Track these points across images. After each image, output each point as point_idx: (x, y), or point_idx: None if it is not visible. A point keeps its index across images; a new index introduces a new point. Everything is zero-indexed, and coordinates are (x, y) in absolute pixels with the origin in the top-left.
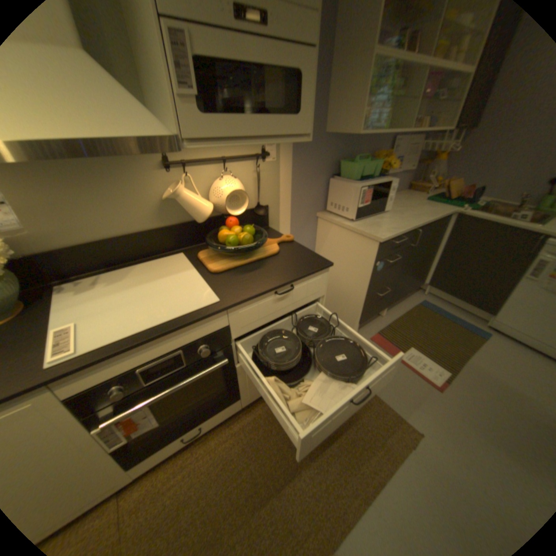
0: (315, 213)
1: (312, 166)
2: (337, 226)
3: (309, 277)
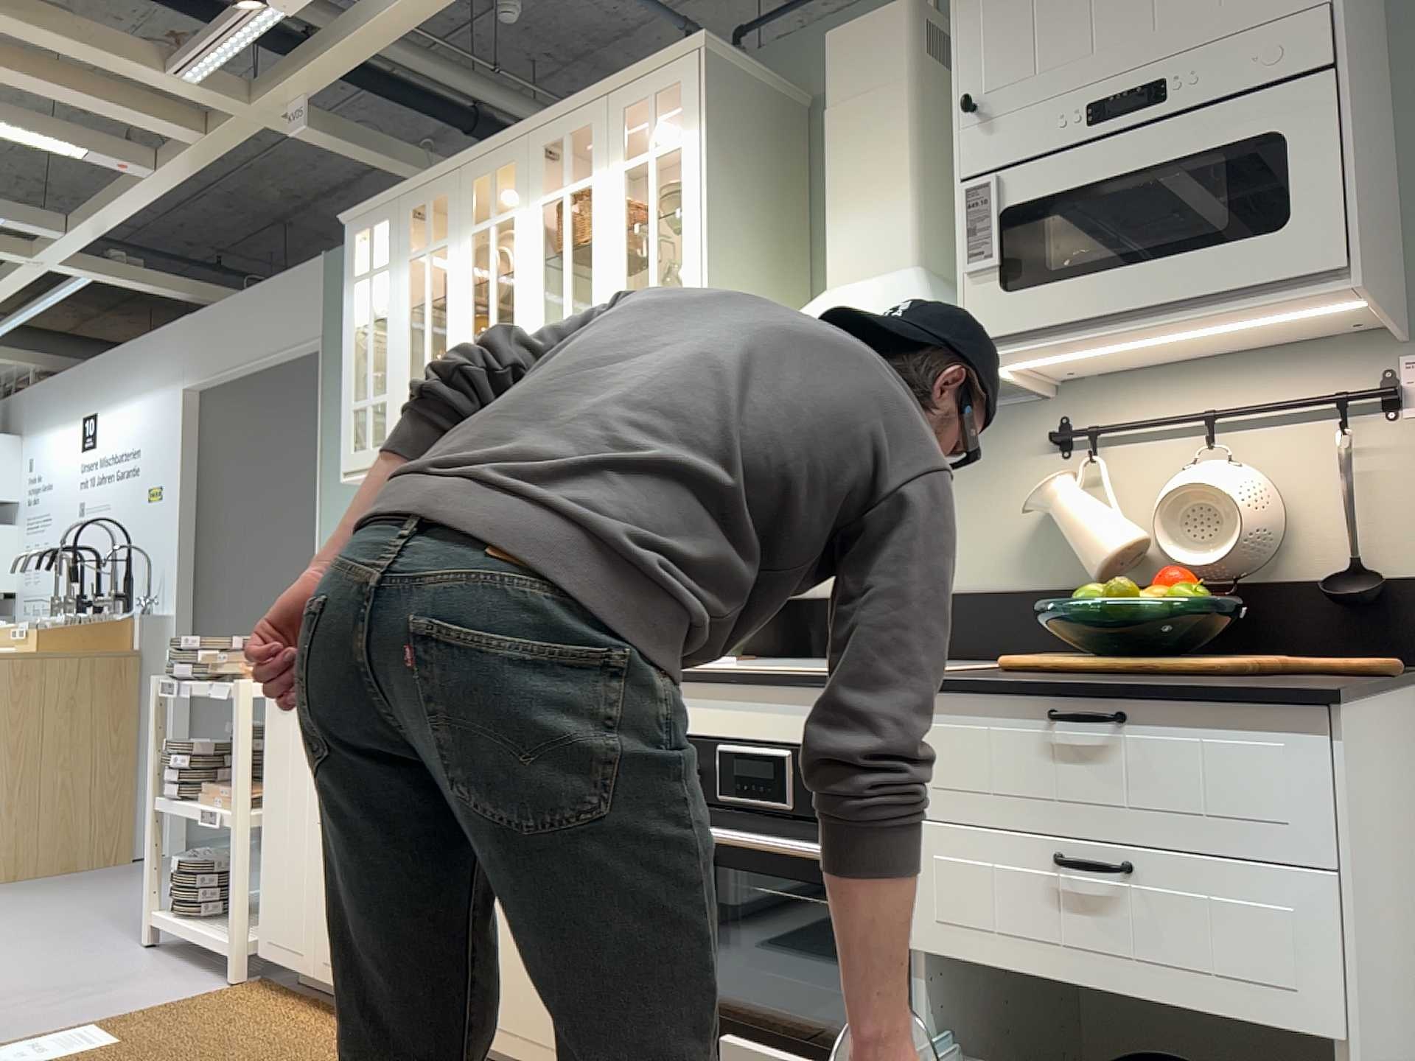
0: None
1: None
2: None
3: (1211, 719)
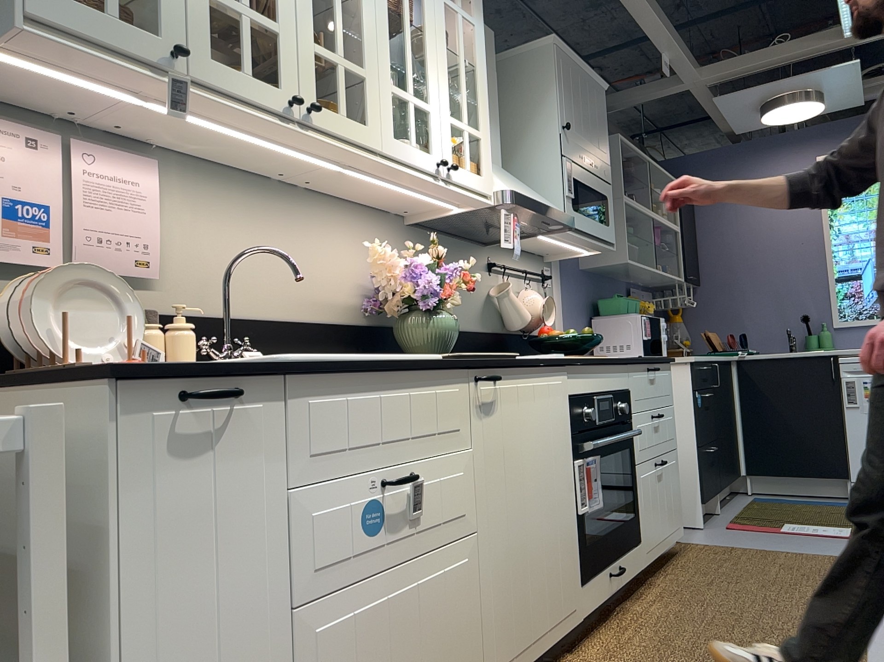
0: None
1: (576, 302)
2: None
3: (663, 367)
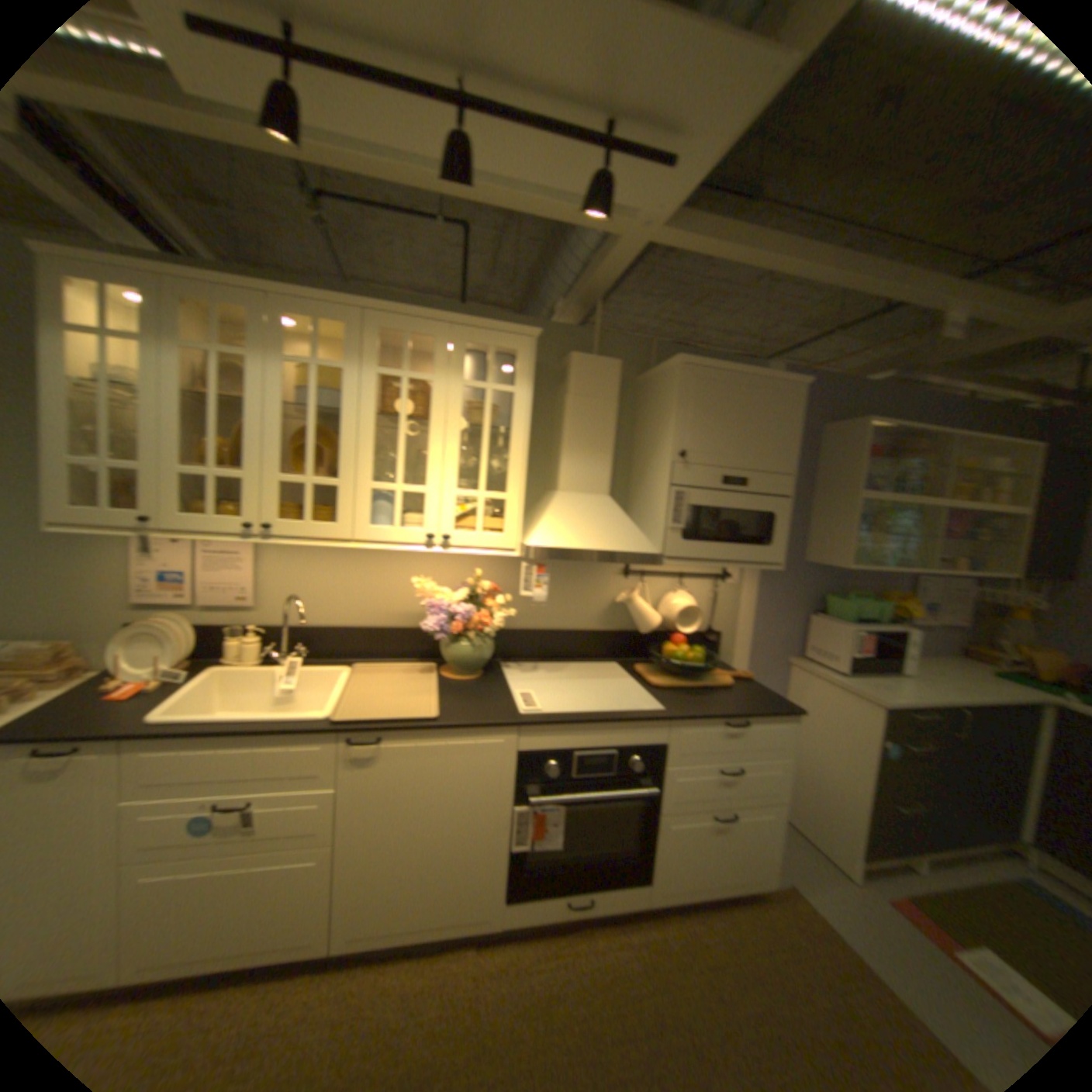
0: (786, 658)
1: (783, 597)
2: (820, 681)
3: (771, 721)
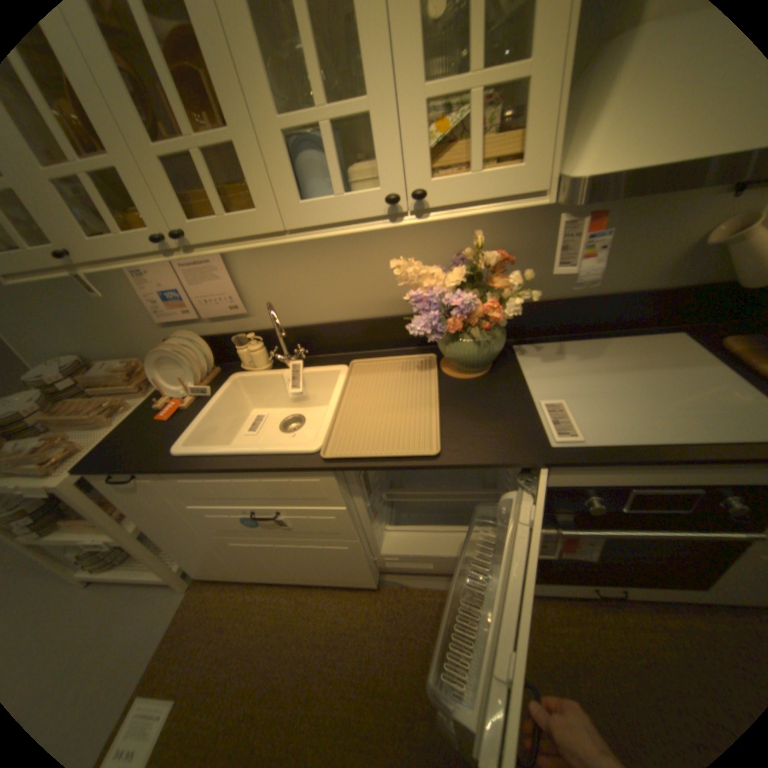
0: None
1: None
2: None
3: None
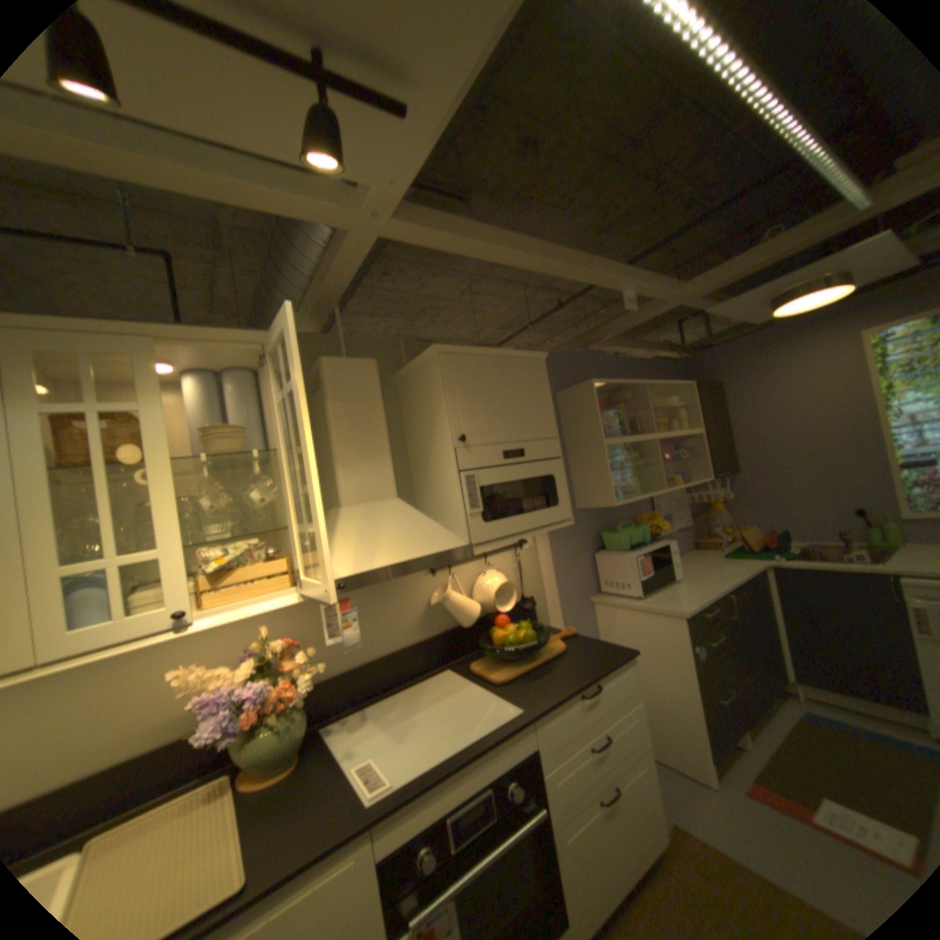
0: (588, 599)
1: (571, 545)
2: (623, 610)
3: (616, 674)
